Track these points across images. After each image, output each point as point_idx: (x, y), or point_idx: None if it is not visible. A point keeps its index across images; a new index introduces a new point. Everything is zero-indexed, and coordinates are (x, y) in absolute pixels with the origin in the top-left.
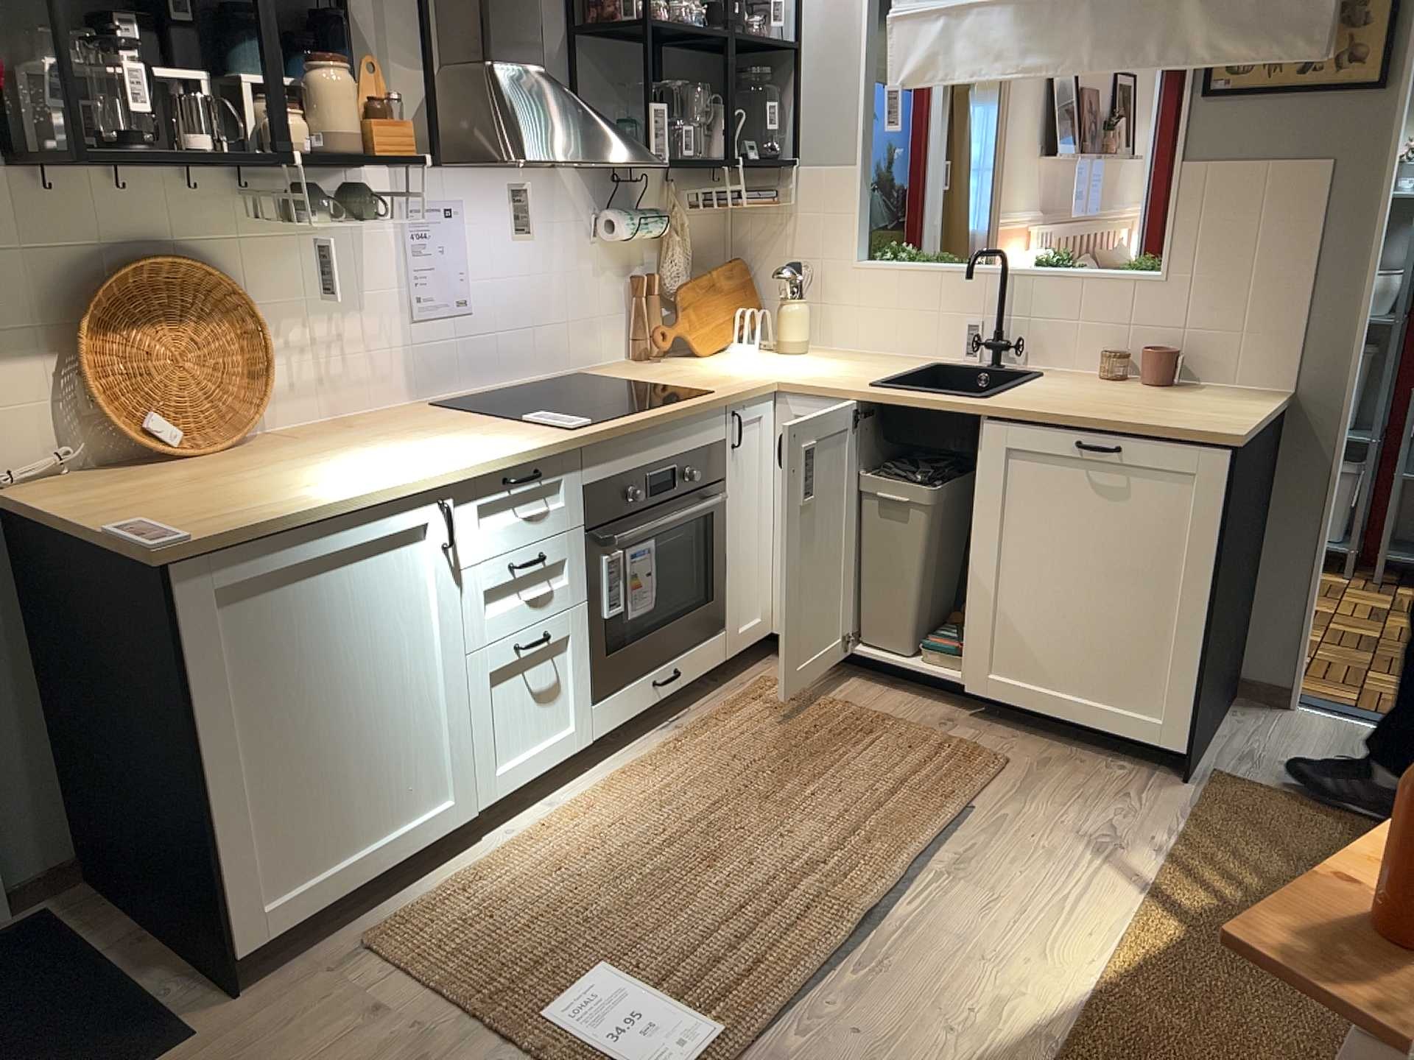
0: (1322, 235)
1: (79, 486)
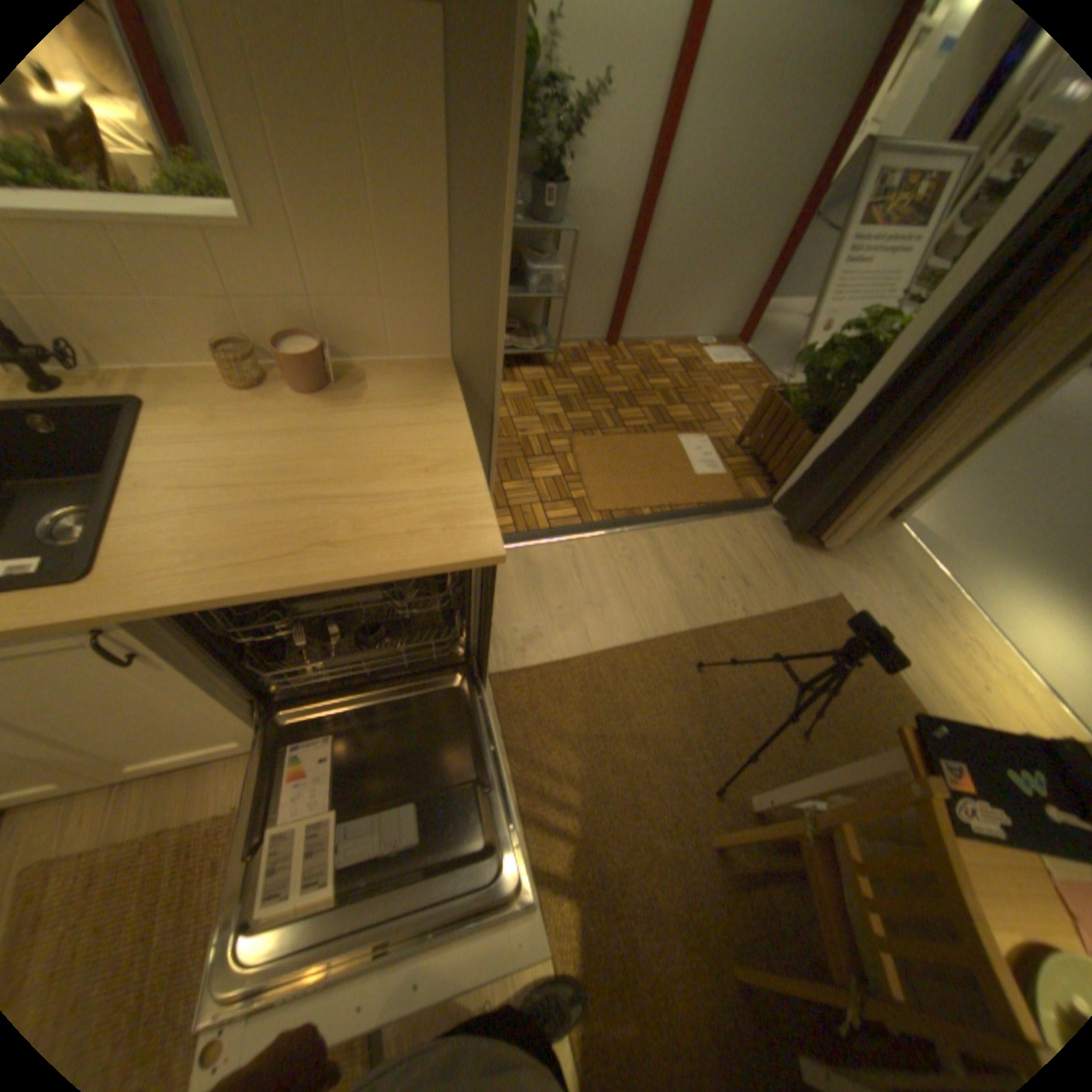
0: (445, 159)
1: None
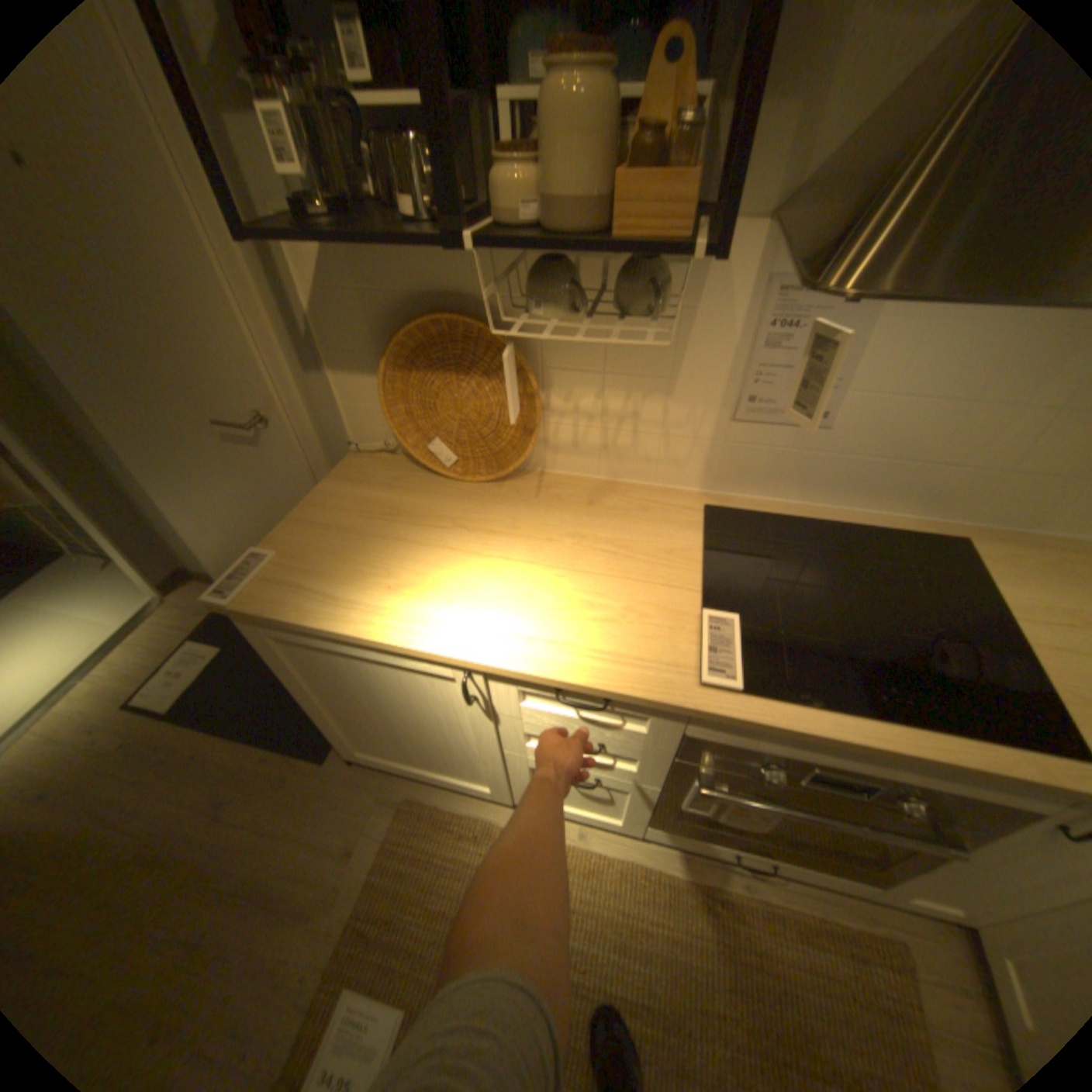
0: None
1: (374, 470)
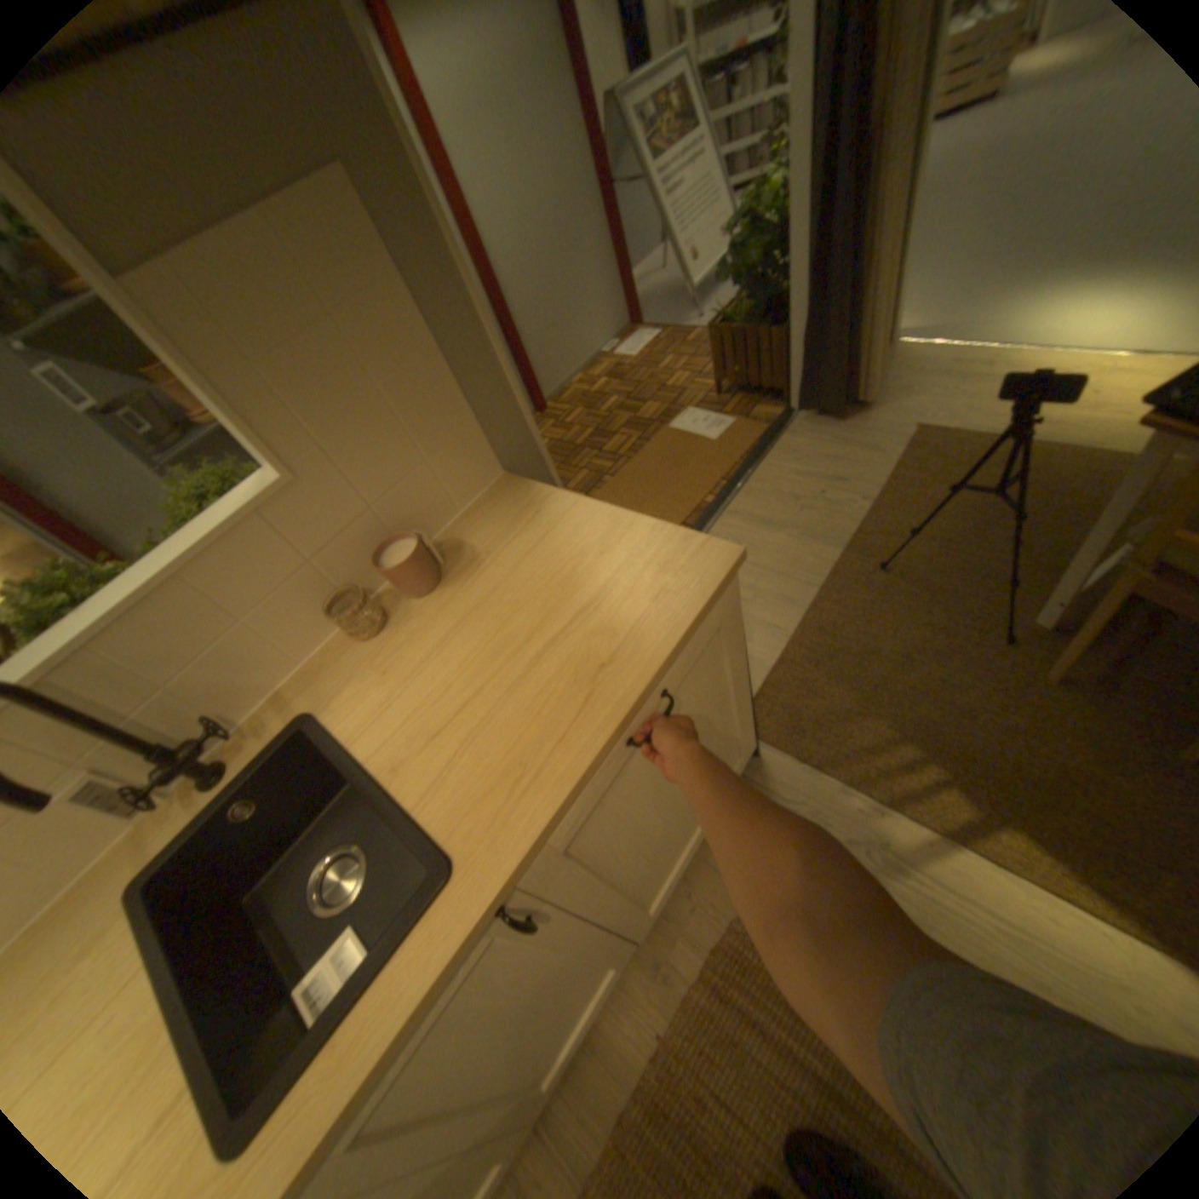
0: (407, 293)
1: None
